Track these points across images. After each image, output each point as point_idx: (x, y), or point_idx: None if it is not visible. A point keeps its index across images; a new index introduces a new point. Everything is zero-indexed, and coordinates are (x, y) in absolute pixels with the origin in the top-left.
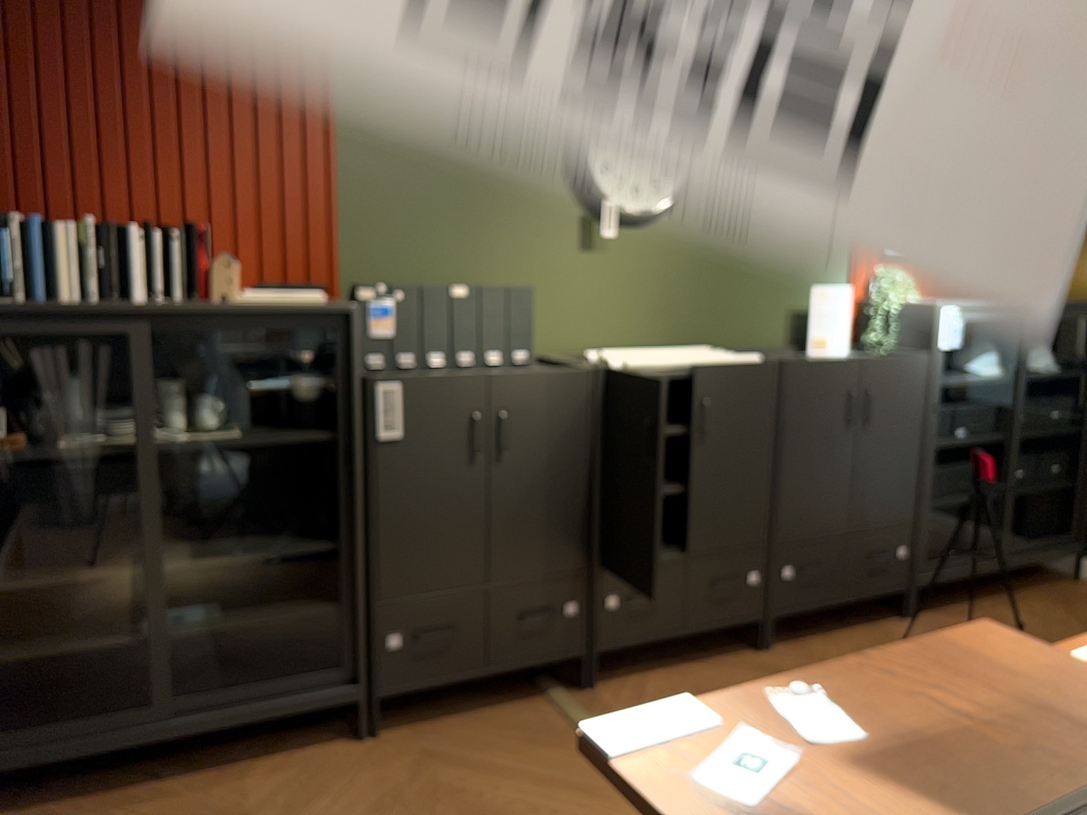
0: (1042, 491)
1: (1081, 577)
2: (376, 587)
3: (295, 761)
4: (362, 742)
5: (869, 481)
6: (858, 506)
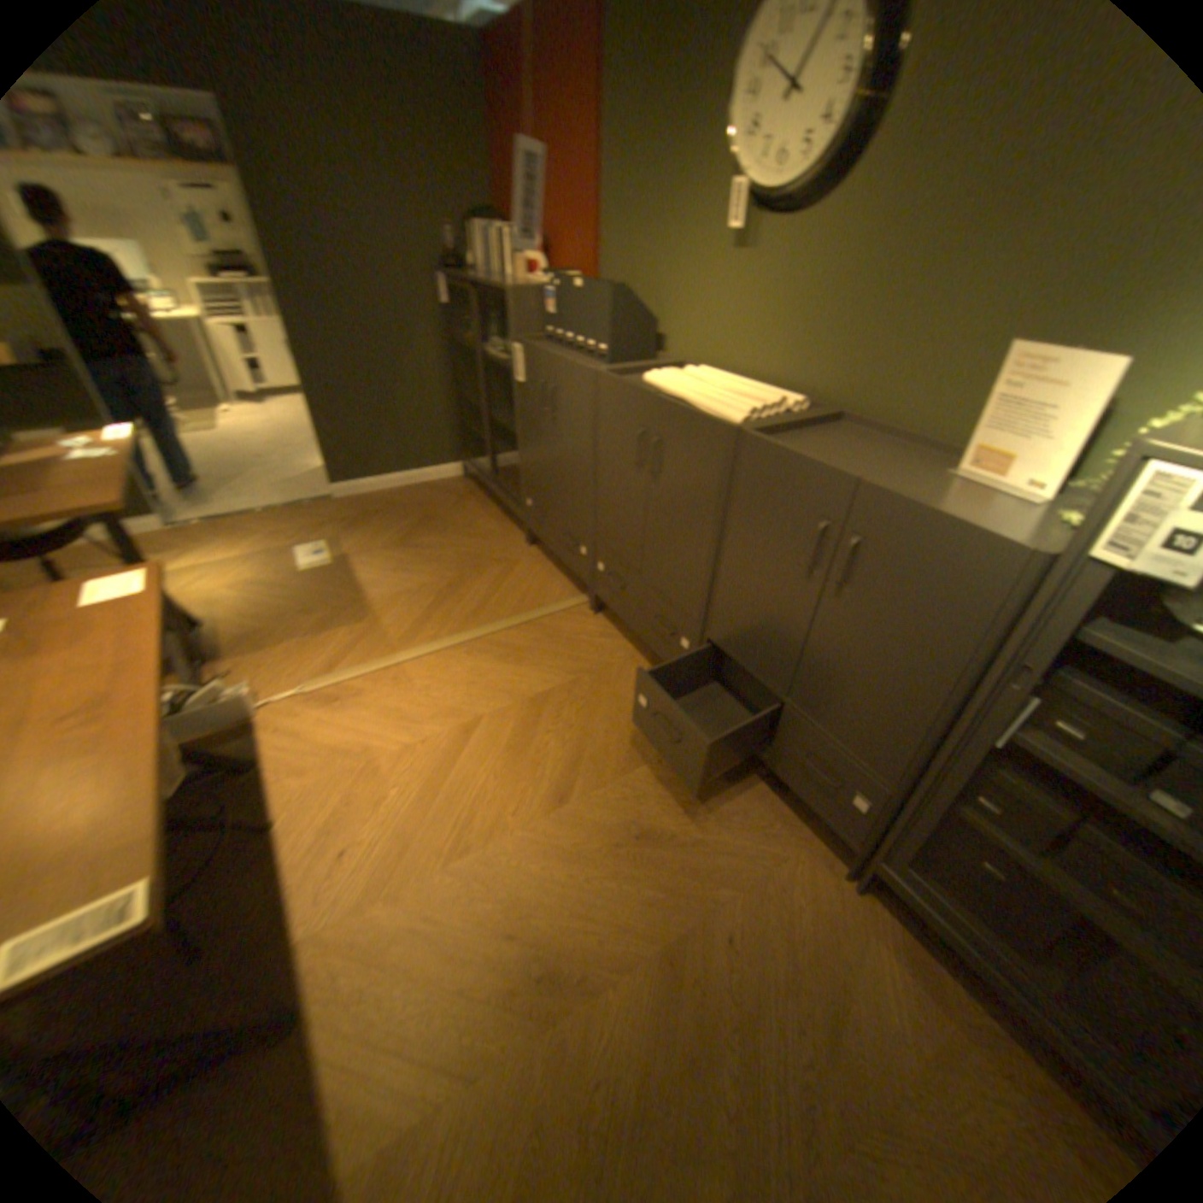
0: None
1: None
2: (522, 468)
3: (509, 531)
4: (523, 543)
5: (825, 665)
6: (802, 680)
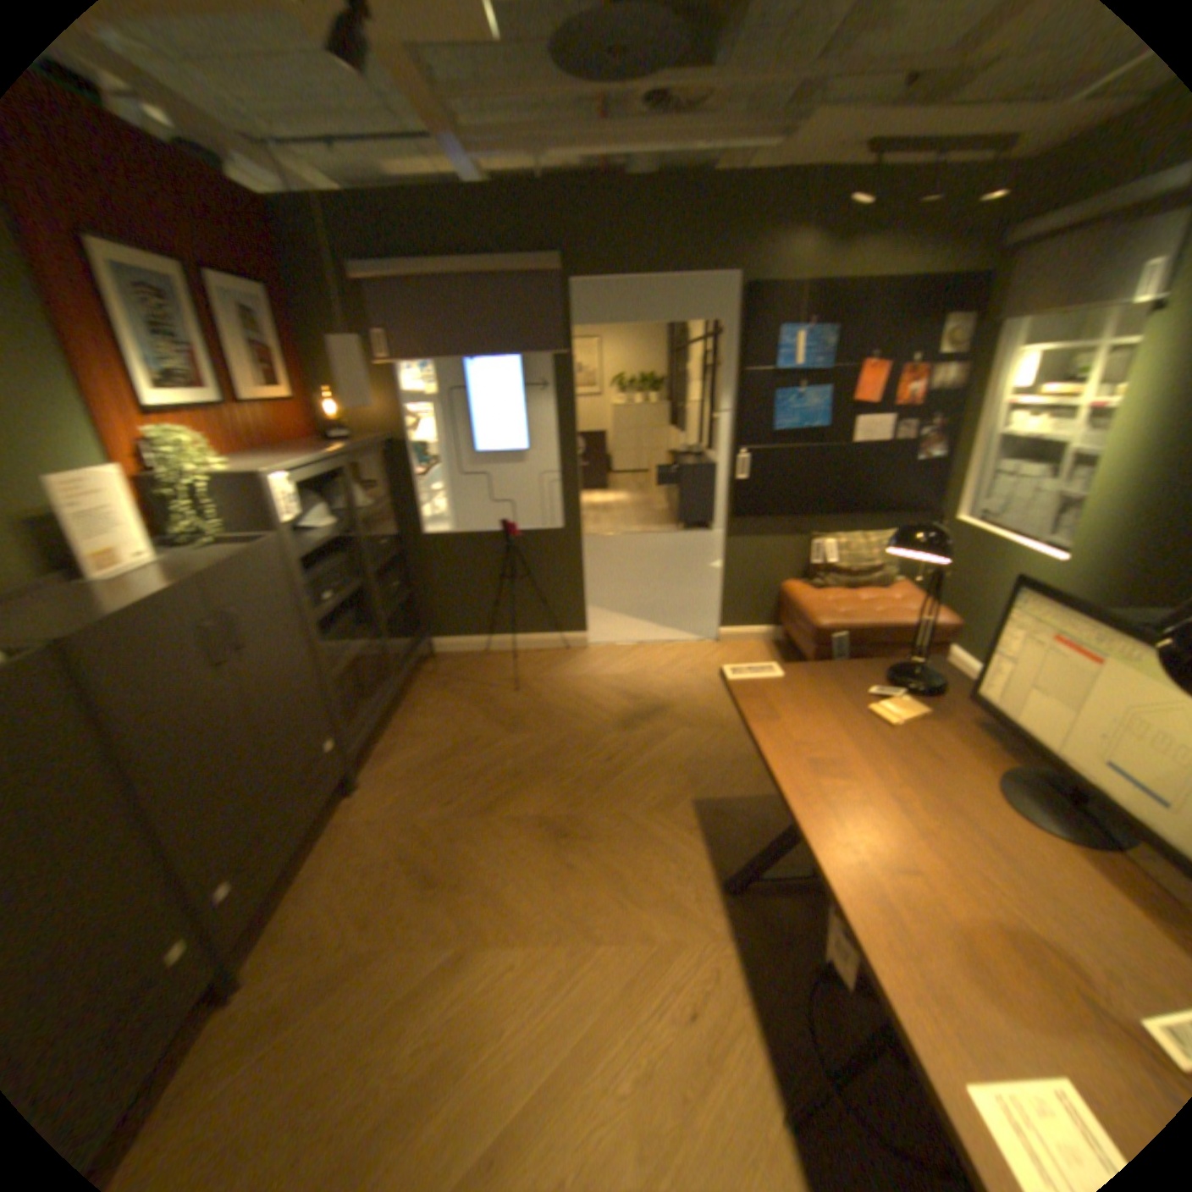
0: (398, 610)
1: (433, 653)
2: None
3: None
4: None
5: (273, 710)
6: (272, 744)
